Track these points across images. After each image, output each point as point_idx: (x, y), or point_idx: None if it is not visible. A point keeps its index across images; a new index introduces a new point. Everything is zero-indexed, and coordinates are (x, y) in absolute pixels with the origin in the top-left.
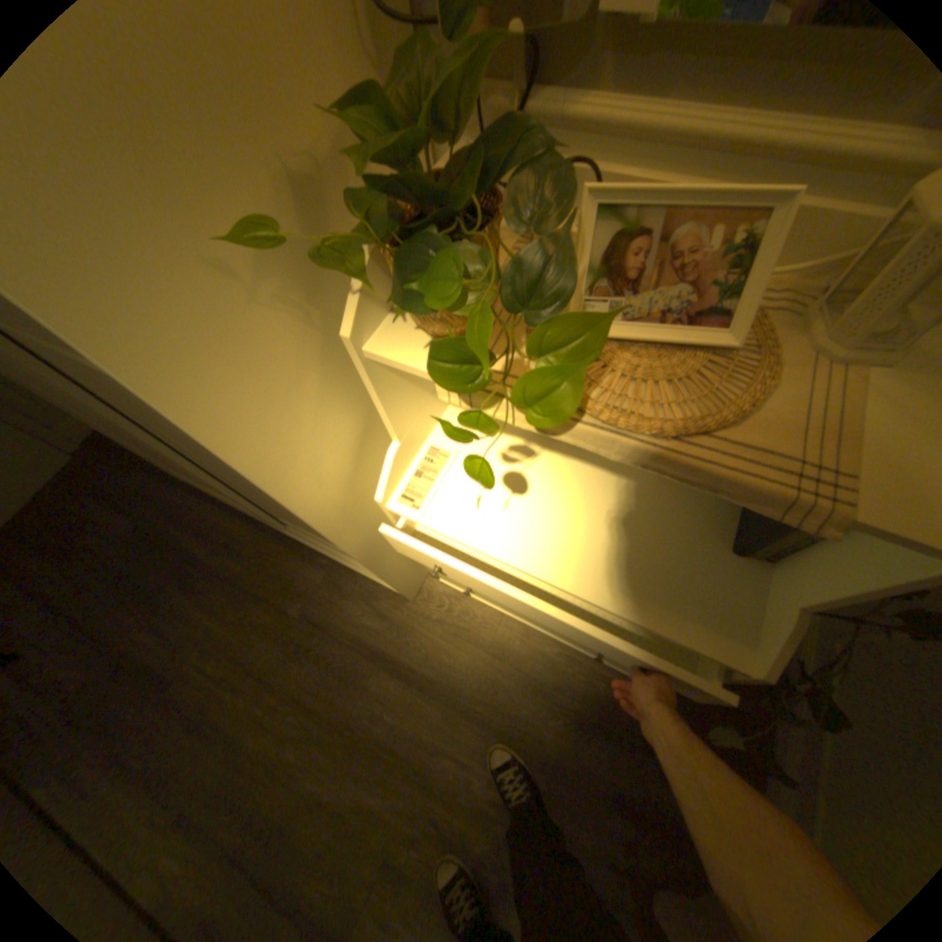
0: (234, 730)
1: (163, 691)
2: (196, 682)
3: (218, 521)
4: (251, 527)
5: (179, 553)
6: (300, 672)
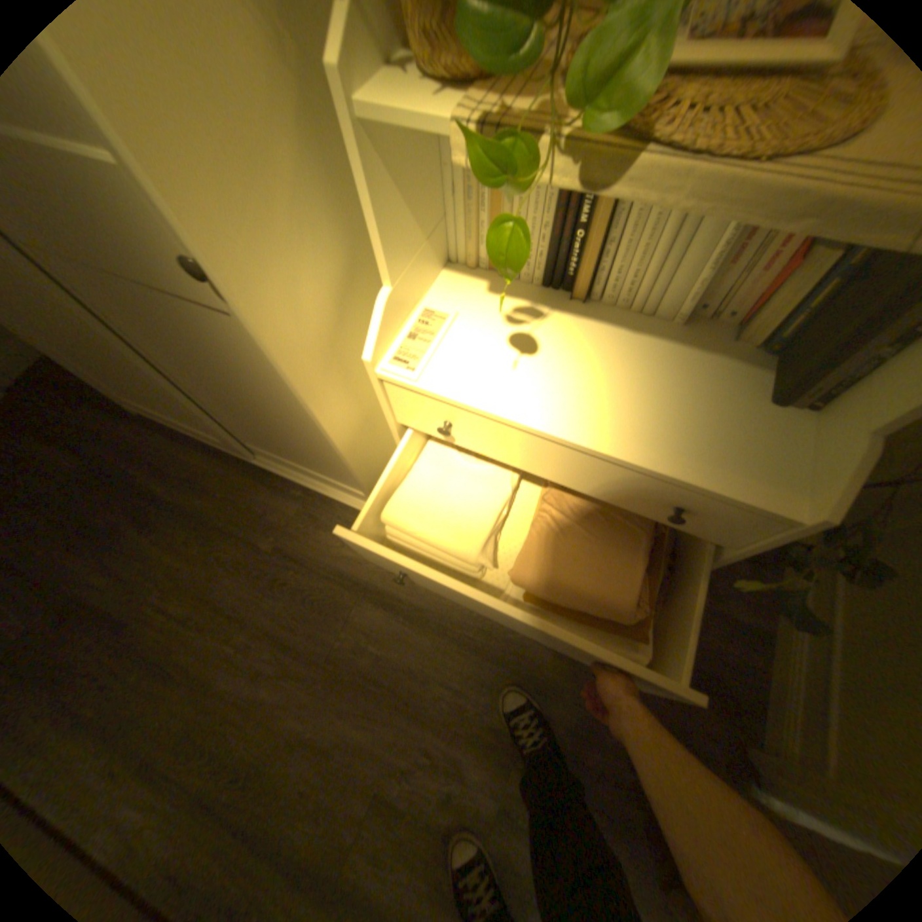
0: (204, 670)
1: (121, 634)
2: (158, 622)
3: (180, 456)
4: (217, 461)
5: (135, 490)
6: (275, 607)
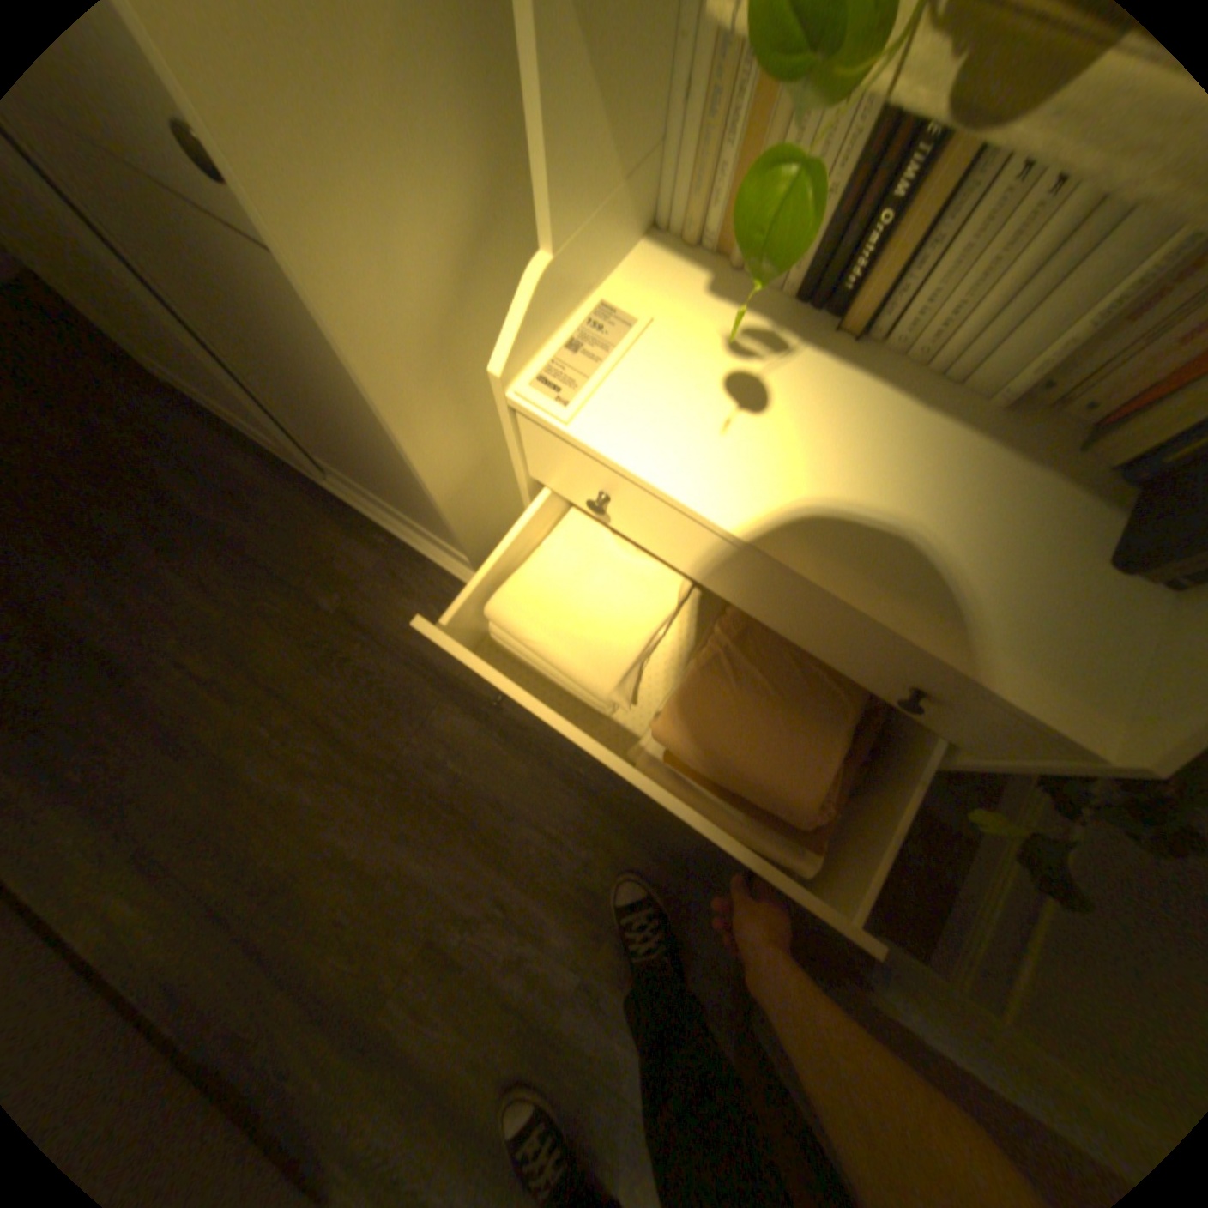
0: (228, 751)
1: (122, 685)
2: (173, 679)
3: (219, 454)
4: (271, 471)
5: (154, 491)
6: (331, 687)
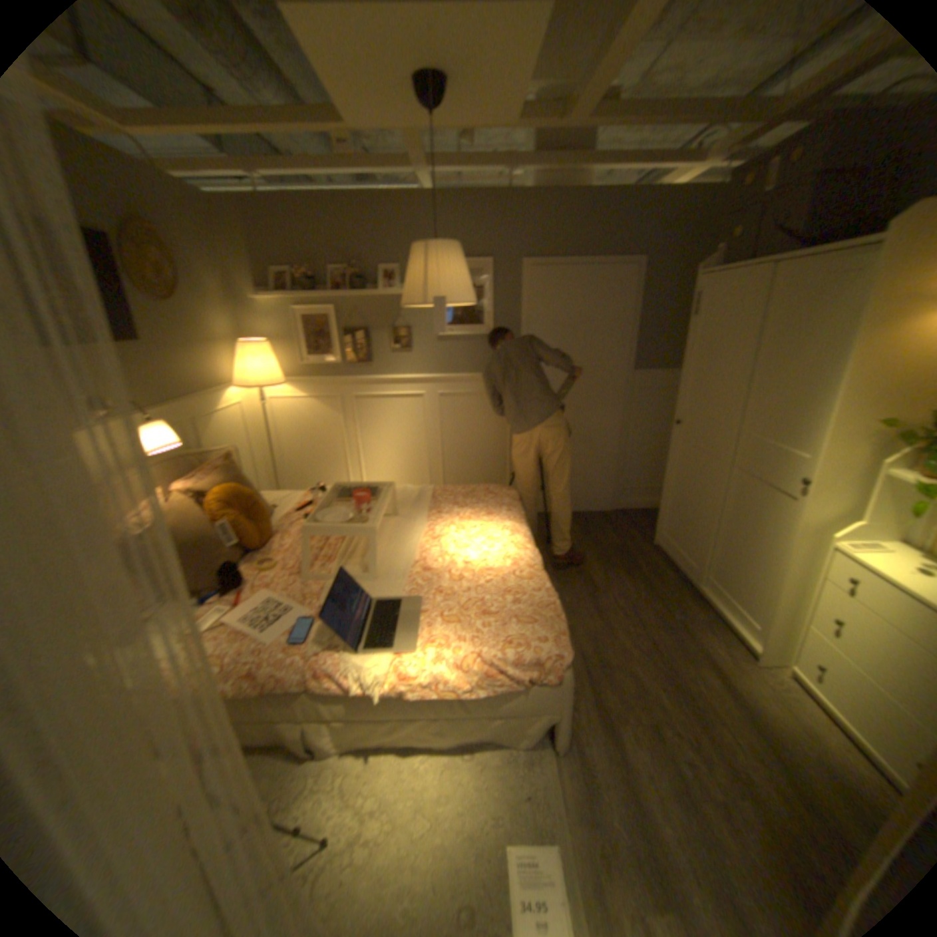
0: (615, 626)
1: (594, 592)
2: (610, 600)
3: (662, 567)
4: (678, 579)
5: (634, 563)
6: (664, 637)
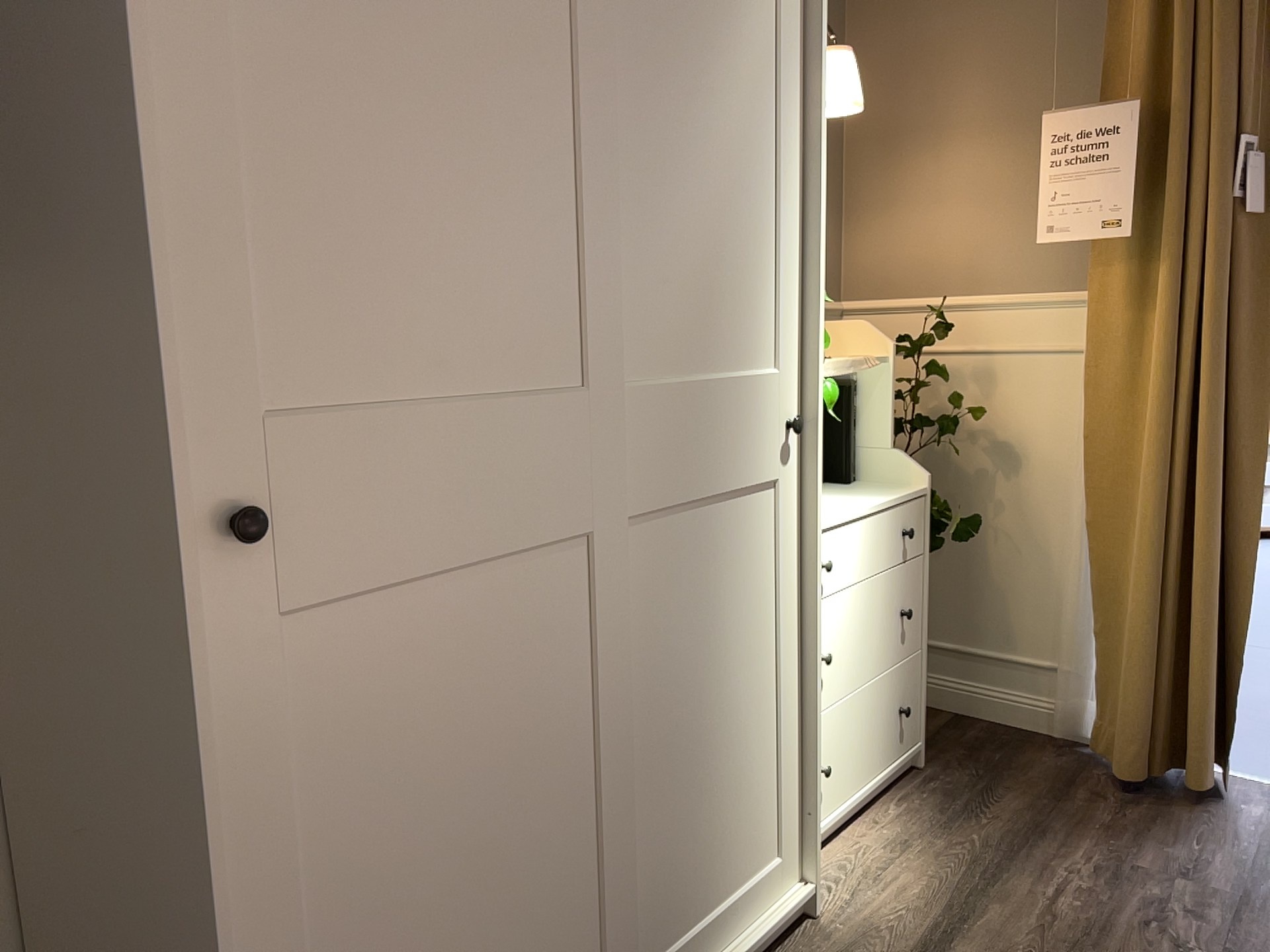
0: None
1: None
2: None
3: None
4: None
5: None
6: None
